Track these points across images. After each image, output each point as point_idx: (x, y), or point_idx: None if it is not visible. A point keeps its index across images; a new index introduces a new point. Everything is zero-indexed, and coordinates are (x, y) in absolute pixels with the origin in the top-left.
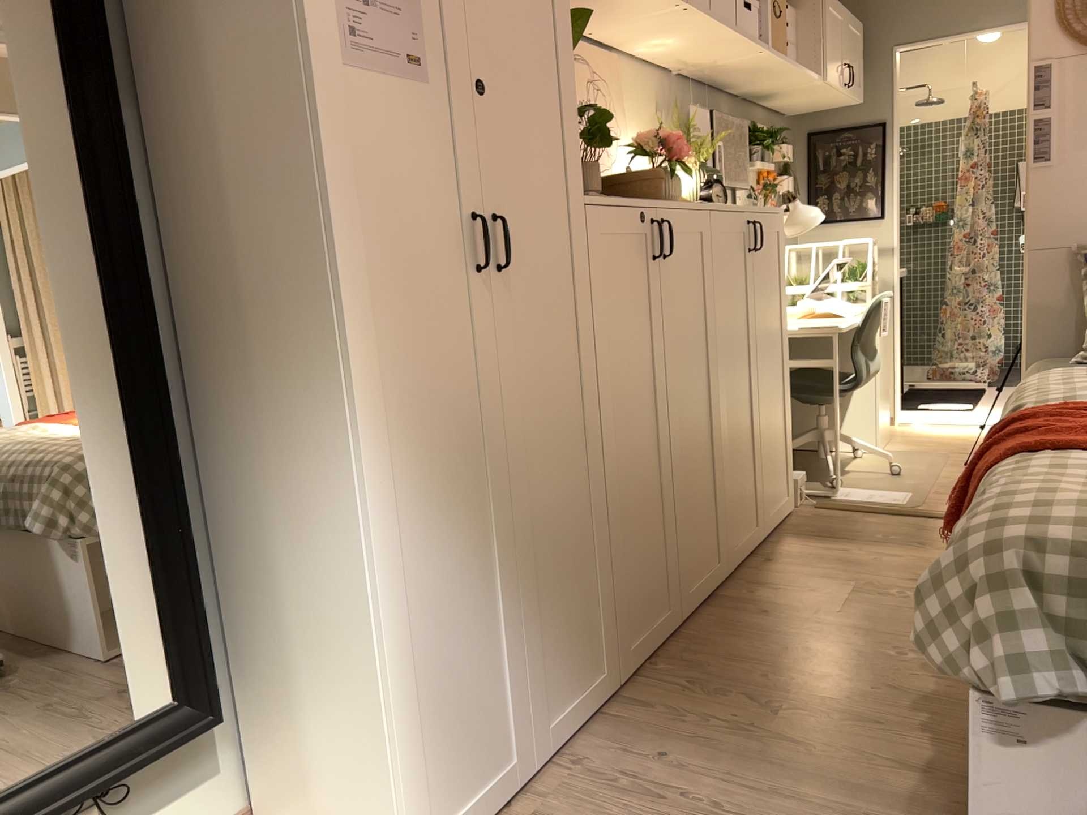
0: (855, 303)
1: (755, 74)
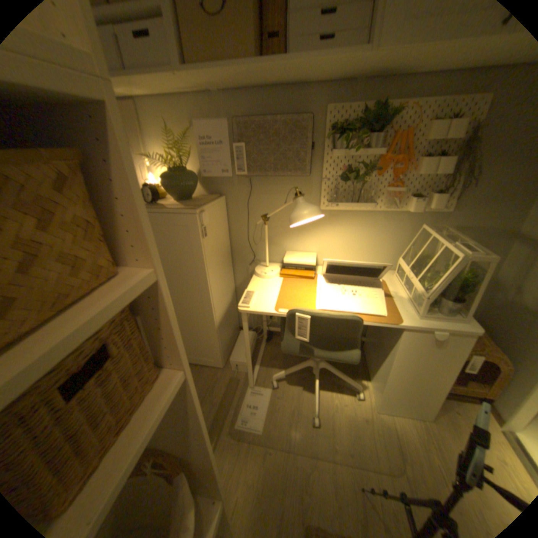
0: (419, 304)
1: (265, 71)
